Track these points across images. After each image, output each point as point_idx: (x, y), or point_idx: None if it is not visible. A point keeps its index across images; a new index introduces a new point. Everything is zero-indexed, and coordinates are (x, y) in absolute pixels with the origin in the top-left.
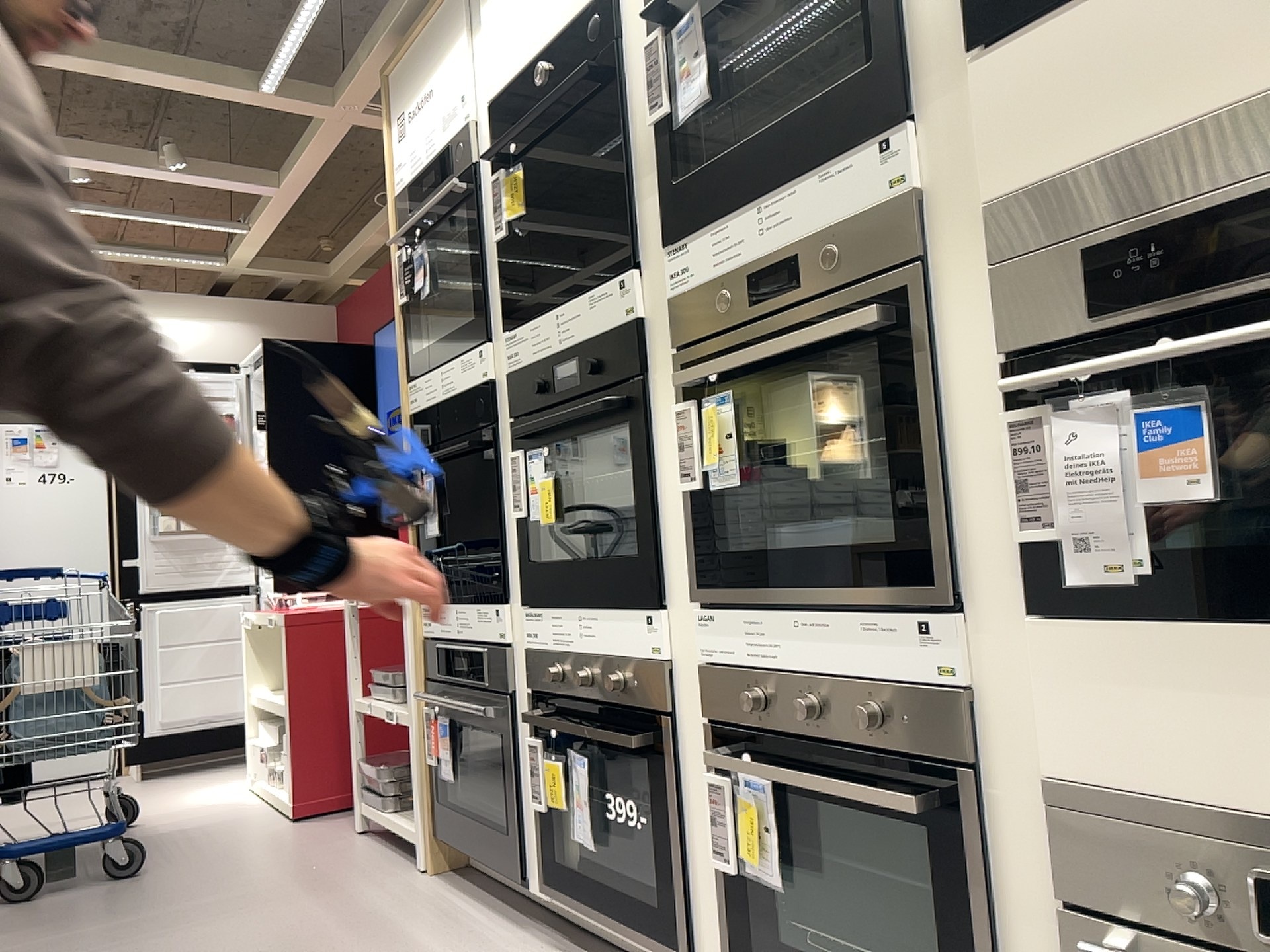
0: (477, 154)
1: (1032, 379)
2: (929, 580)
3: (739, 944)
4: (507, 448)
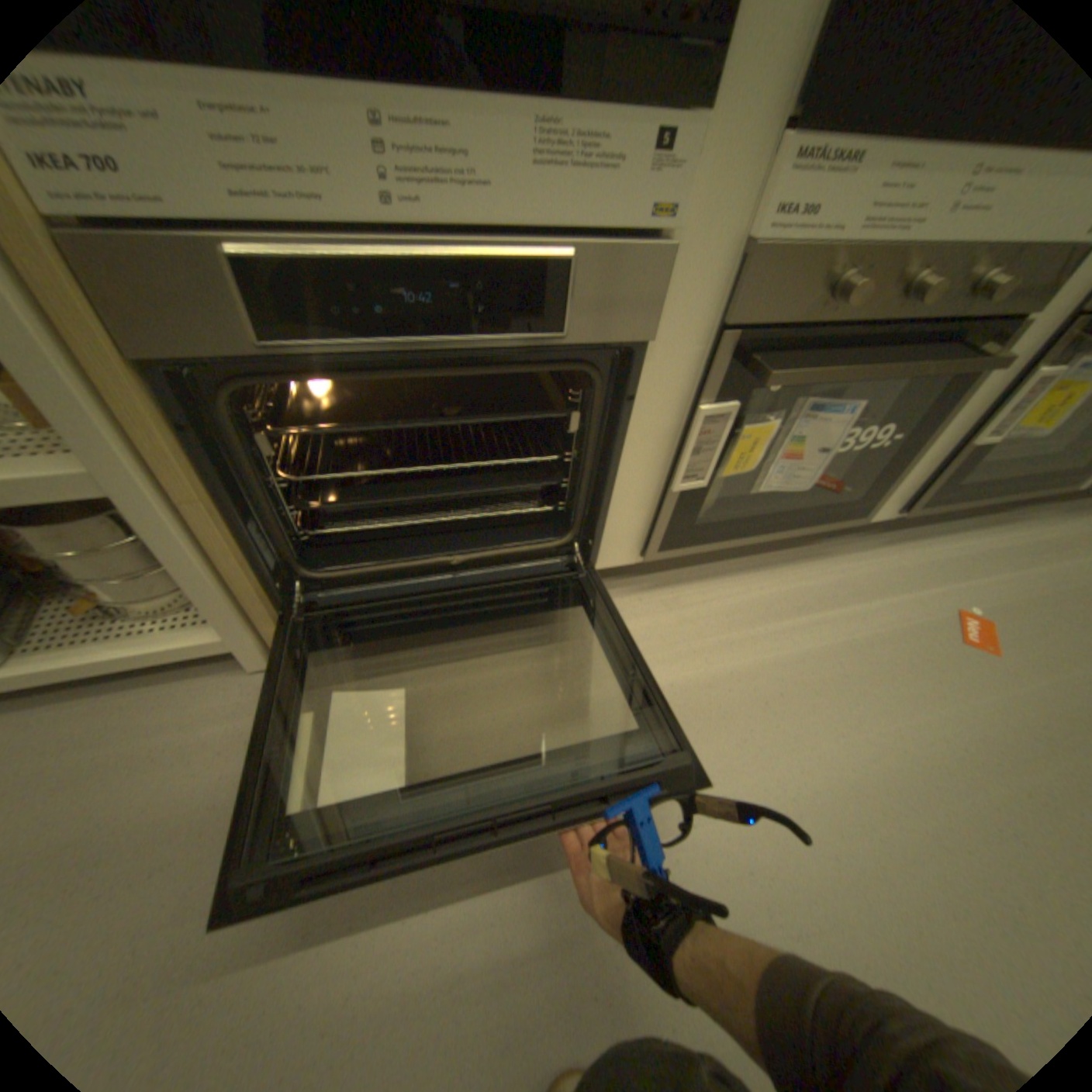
0: None
1: None
2: None
3: (936, 484)
4: None
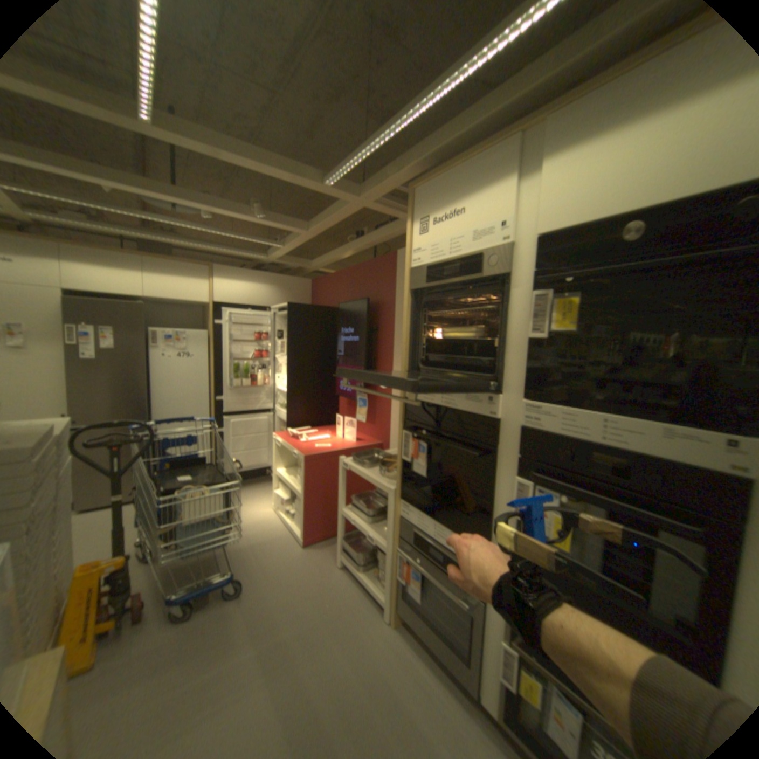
0: (512, 265)
1: None
2: None
3: None
4: (509, 468)
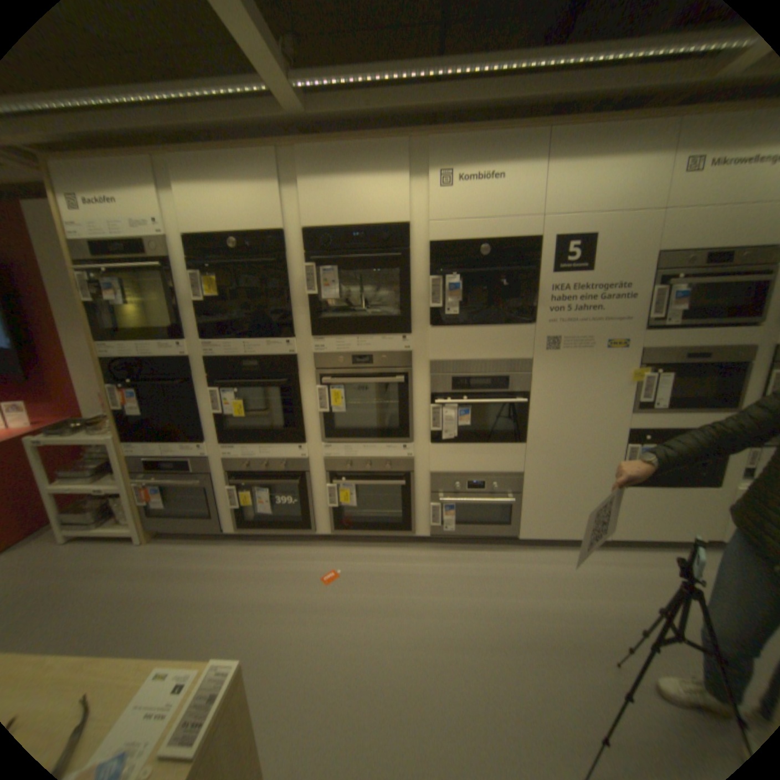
0: (169, 253)
1: (442, 404)
2: (407, 438)
3: (335, 523)
4: (202, 387)
